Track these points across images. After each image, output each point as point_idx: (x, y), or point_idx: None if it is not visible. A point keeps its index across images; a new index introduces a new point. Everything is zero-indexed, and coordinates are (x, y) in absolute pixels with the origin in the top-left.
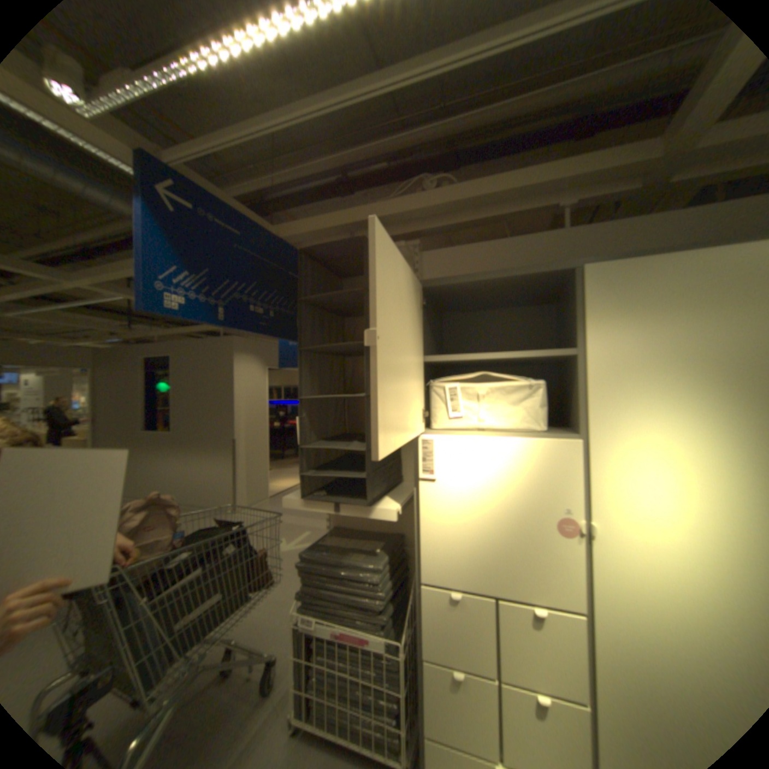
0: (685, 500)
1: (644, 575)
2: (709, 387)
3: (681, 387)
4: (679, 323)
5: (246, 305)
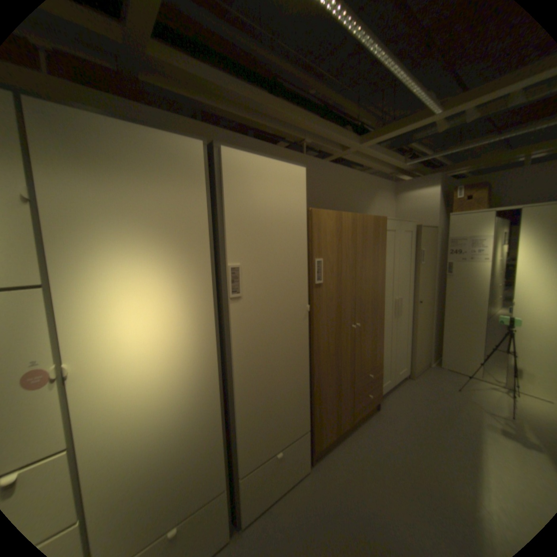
0: (140, 321)
1: (115, 388)
2: (150, 235)
3: (131, 234)
4: (126, 181)
5: None
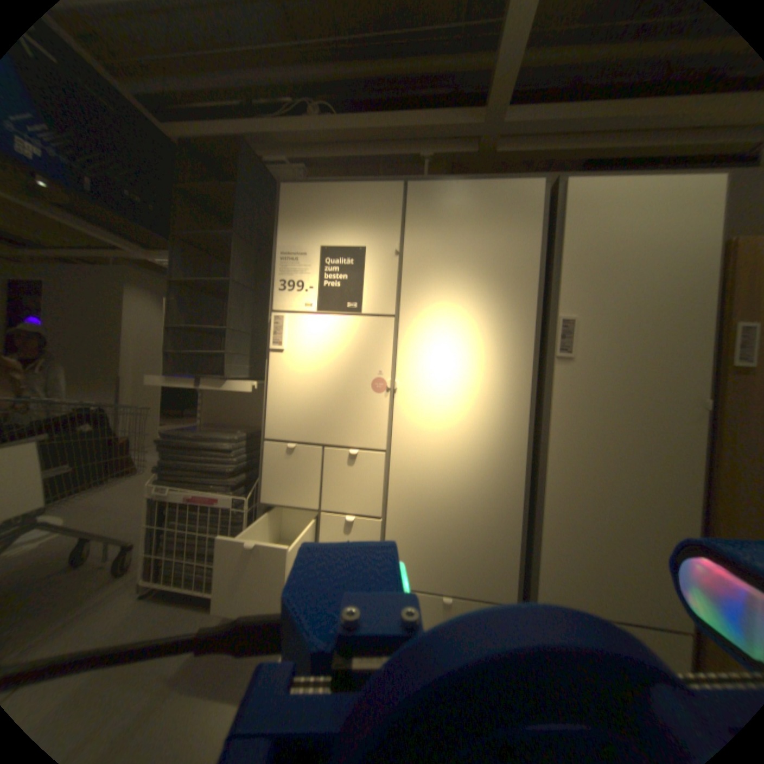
0: (454, 361)
1: (424, 417)
2: (475, 280)
3: (459, 279)
4: (462, 233)
5: (117, 188)
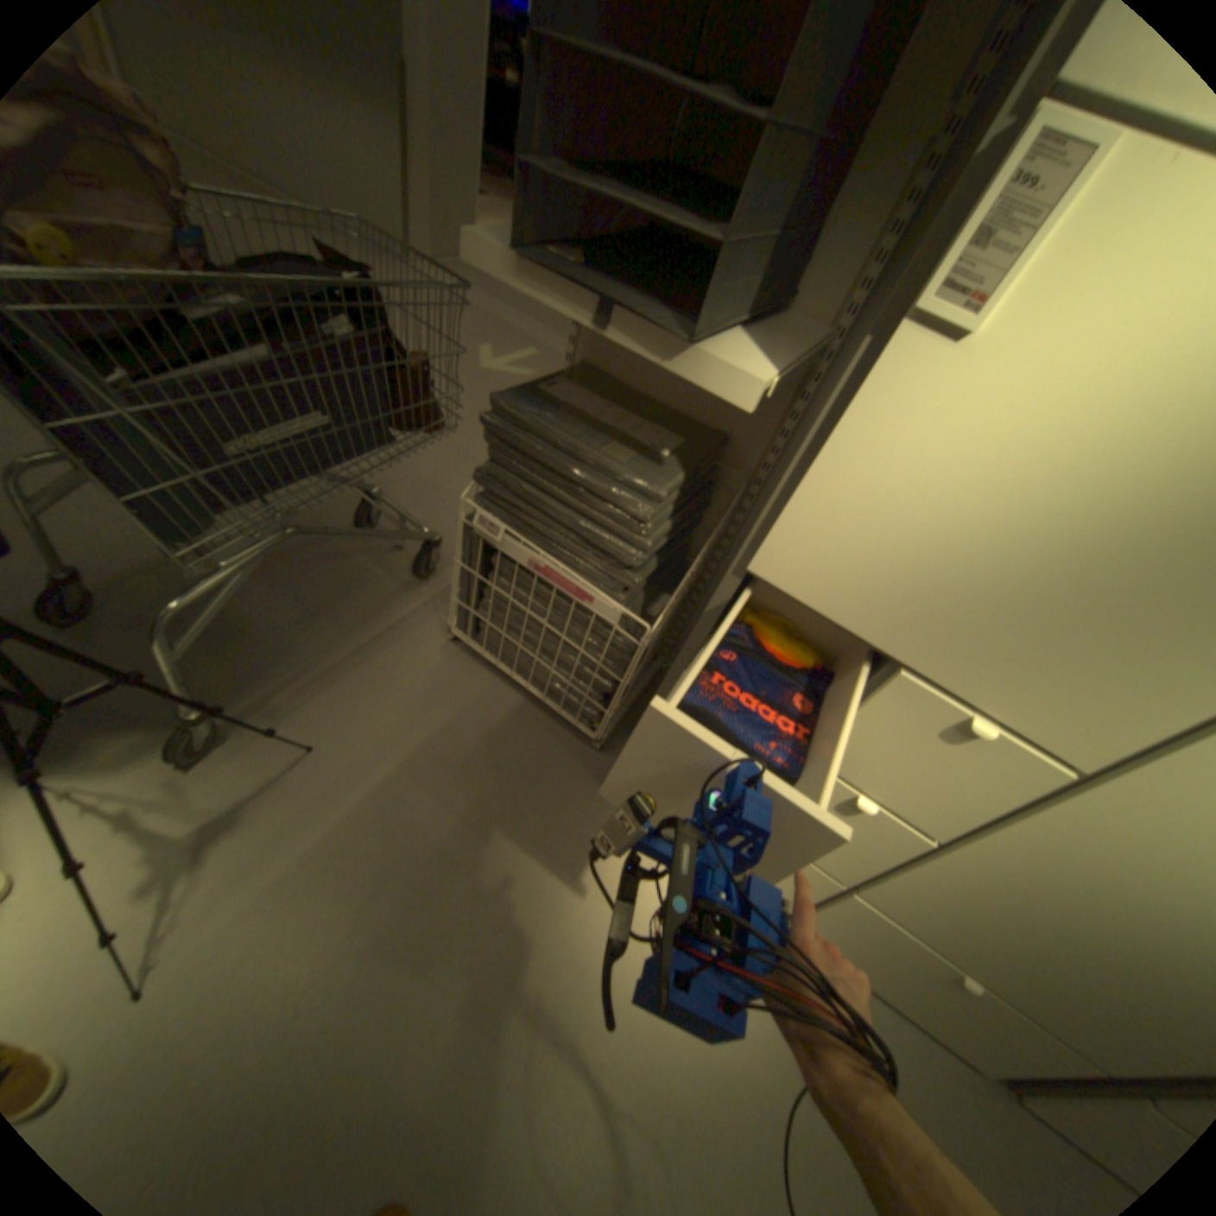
0: None
1: None
2: None
3: None
4: None
5: None
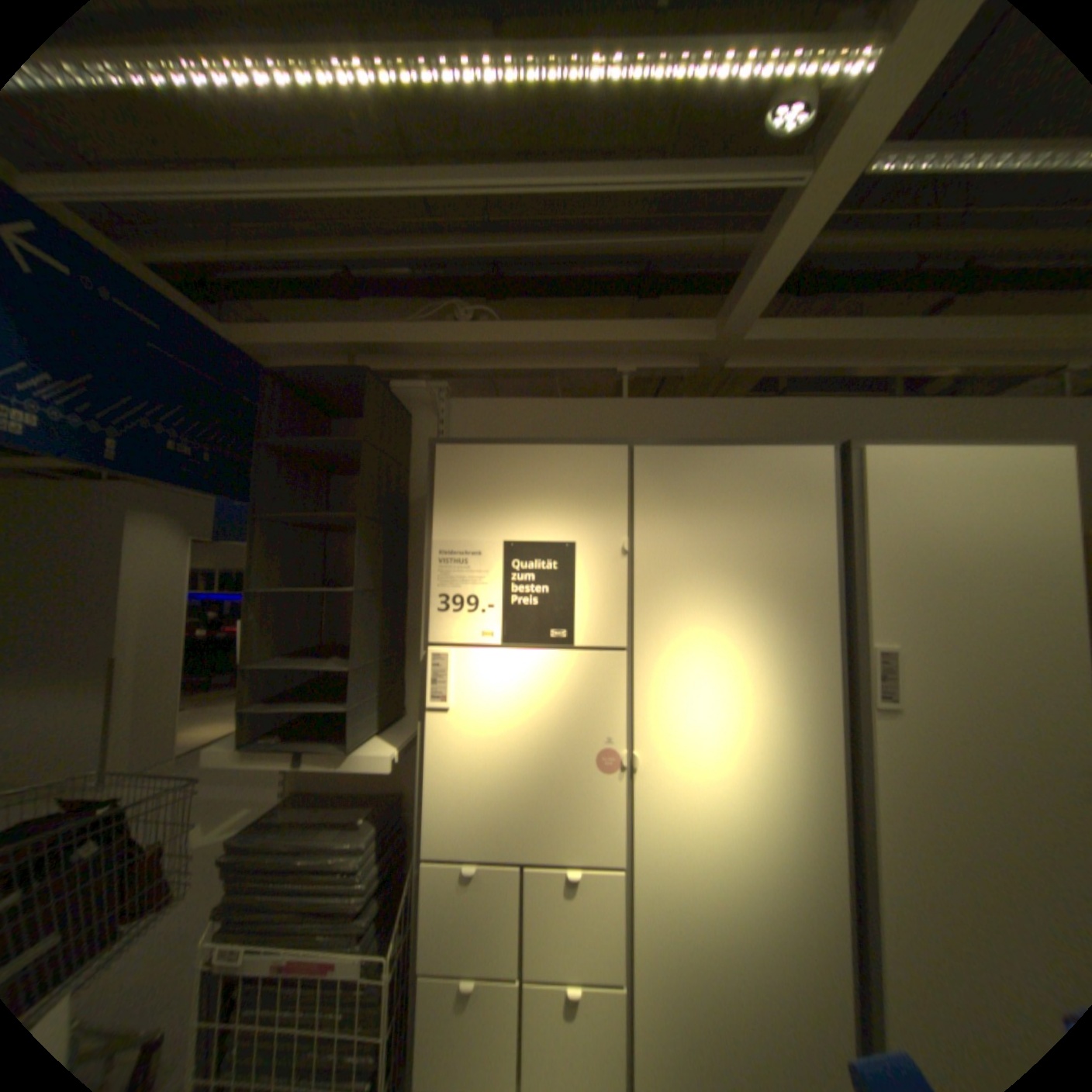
0: (724, 718)
1: (684, 810)
2: (746, 592)
3: (722, 592)
4: (722, 522)
5: (159, 440)
